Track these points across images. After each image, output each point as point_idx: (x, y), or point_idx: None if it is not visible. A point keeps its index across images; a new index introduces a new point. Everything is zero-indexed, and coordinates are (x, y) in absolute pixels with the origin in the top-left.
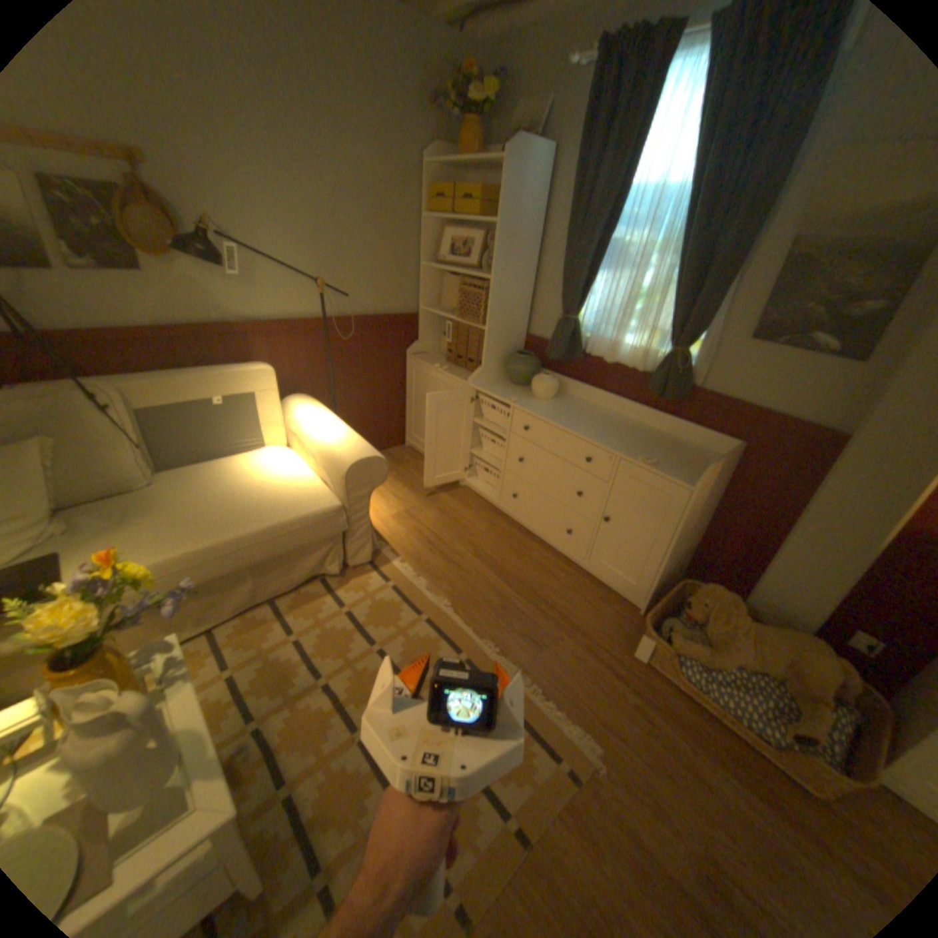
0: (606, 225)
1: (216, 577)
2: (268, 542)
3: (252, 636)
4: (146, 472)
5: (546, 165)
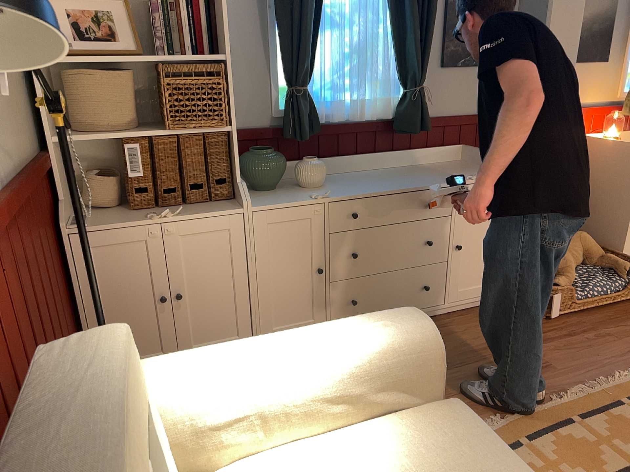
0: None
1: None
2: None
3: None
4: None
5: None
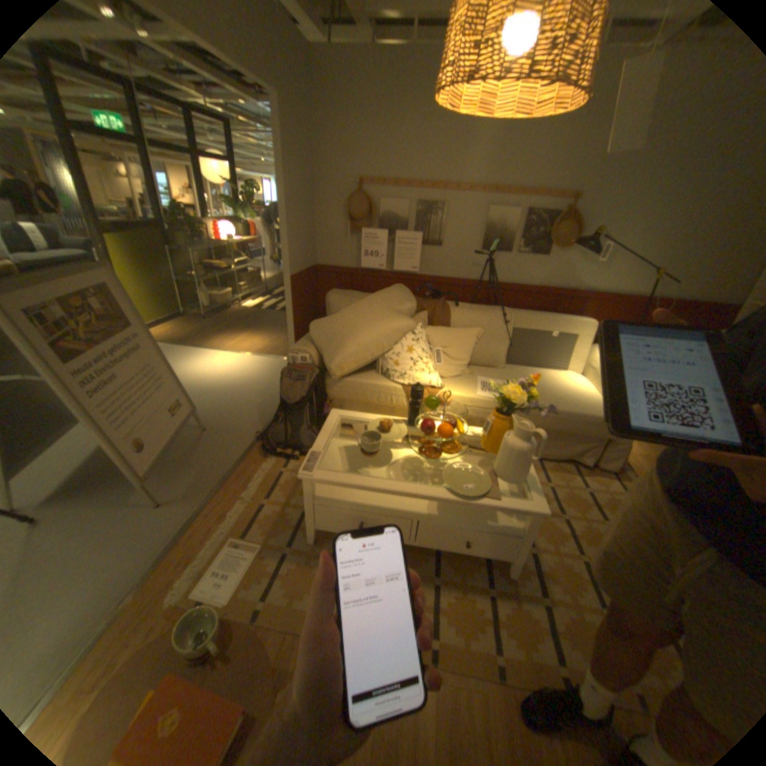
0: None
1: None
2: (564, 420)
3: None
4: (506, 361)
5: None
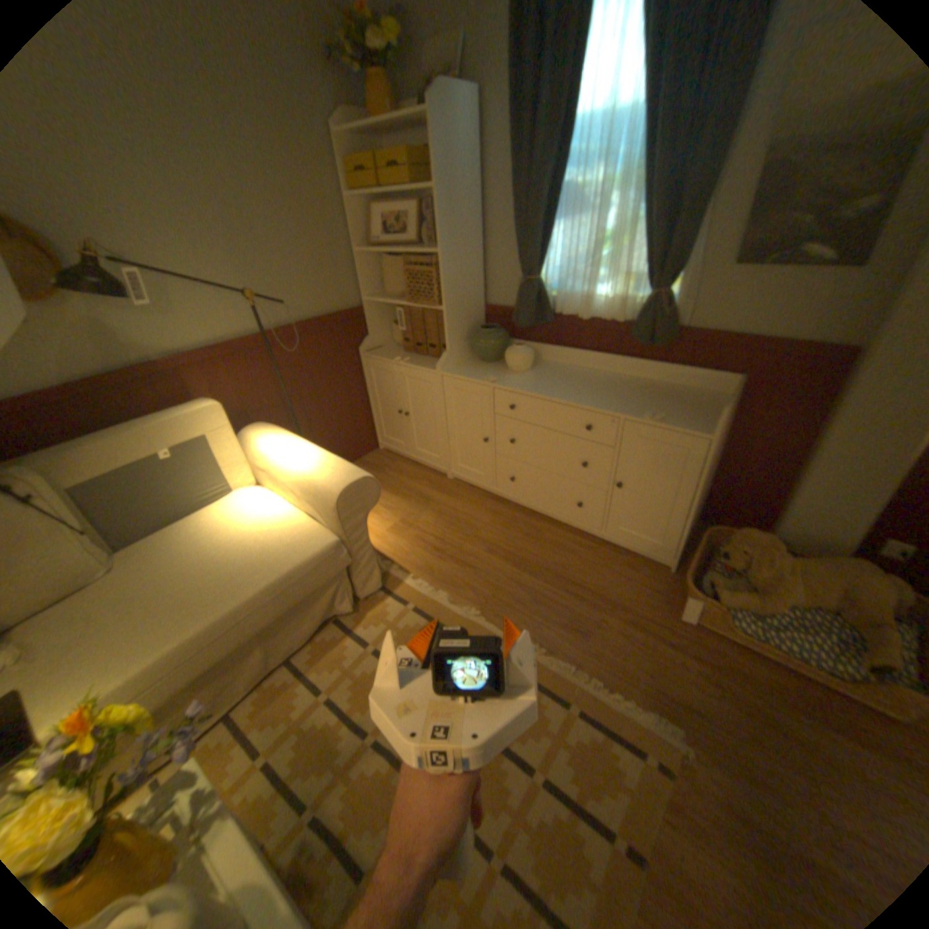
0: (556, 167)
1: (218, 659)
2: (269, 604)
3: (275, 708)
4: (101, 558)
5: (473, 112)
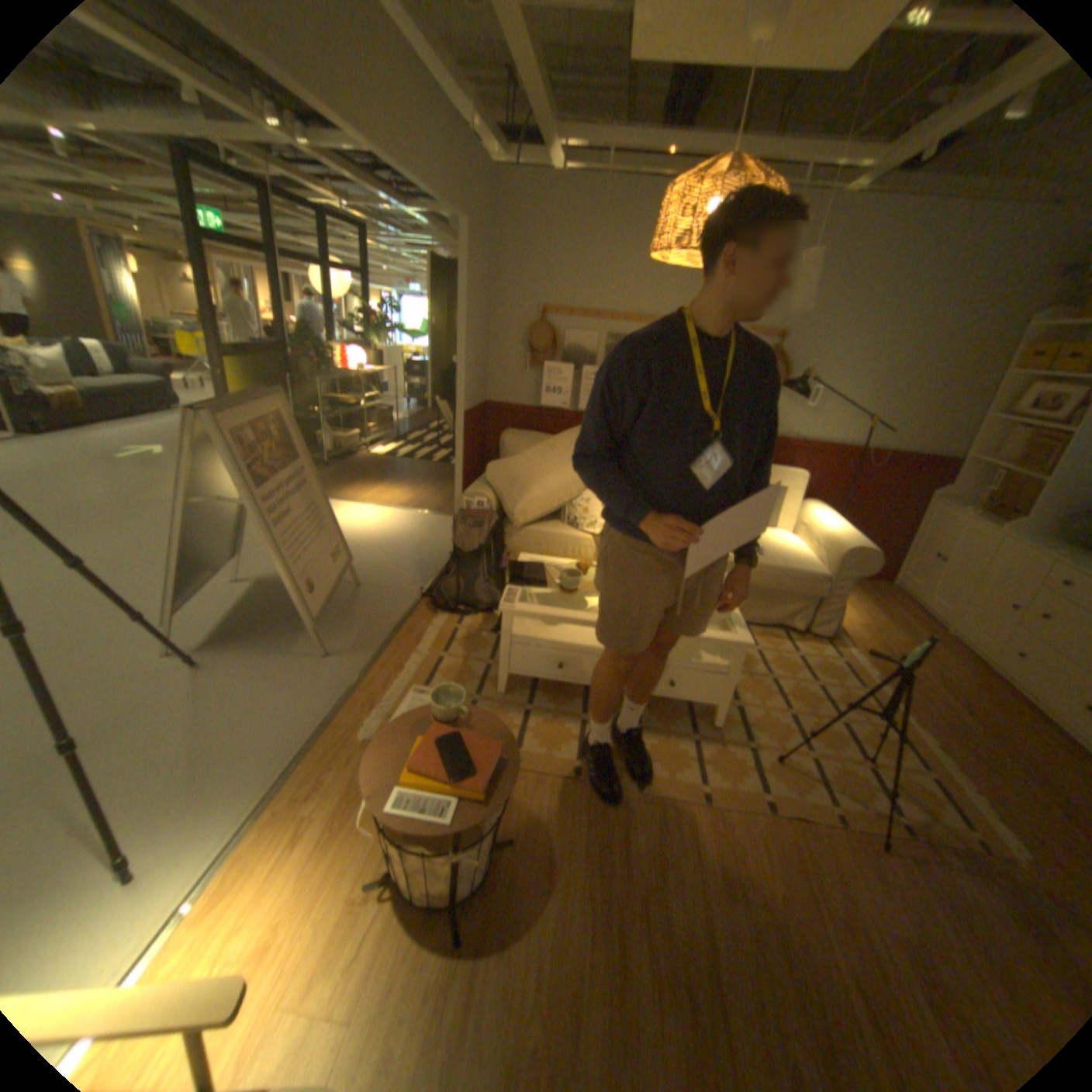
0: None
1: None
2: (770, 576)
3: None
4: None
5: None
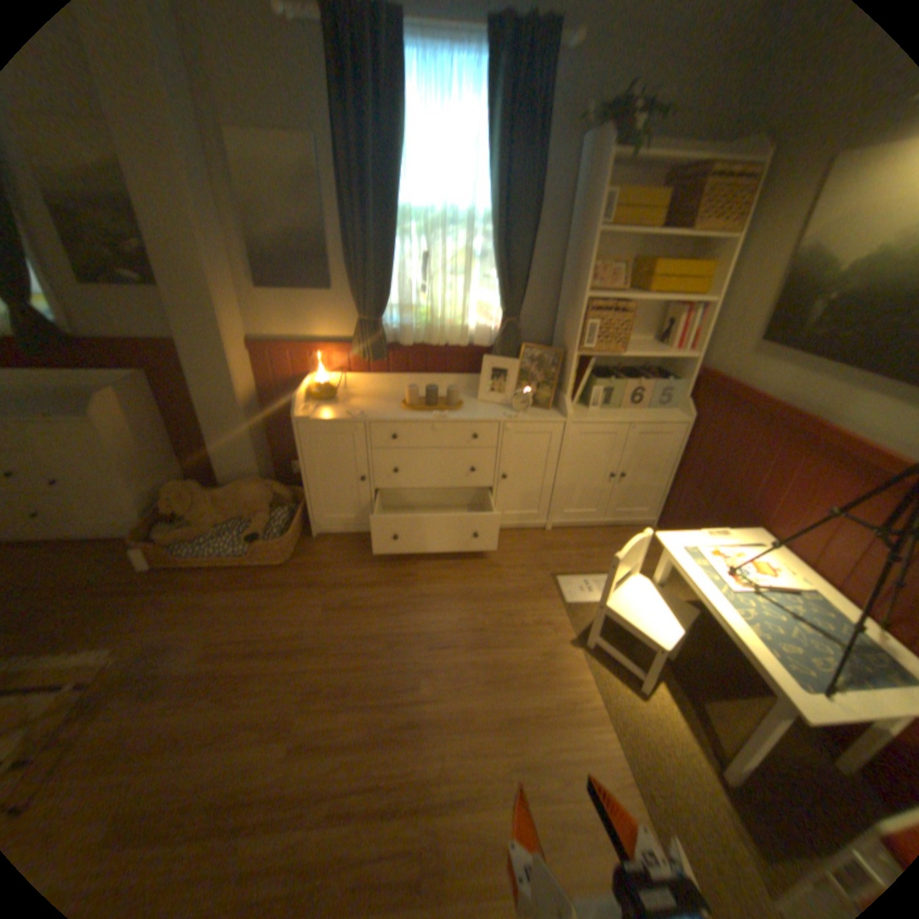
0: None
1: None
2: None
3: None
4: None
5: None
